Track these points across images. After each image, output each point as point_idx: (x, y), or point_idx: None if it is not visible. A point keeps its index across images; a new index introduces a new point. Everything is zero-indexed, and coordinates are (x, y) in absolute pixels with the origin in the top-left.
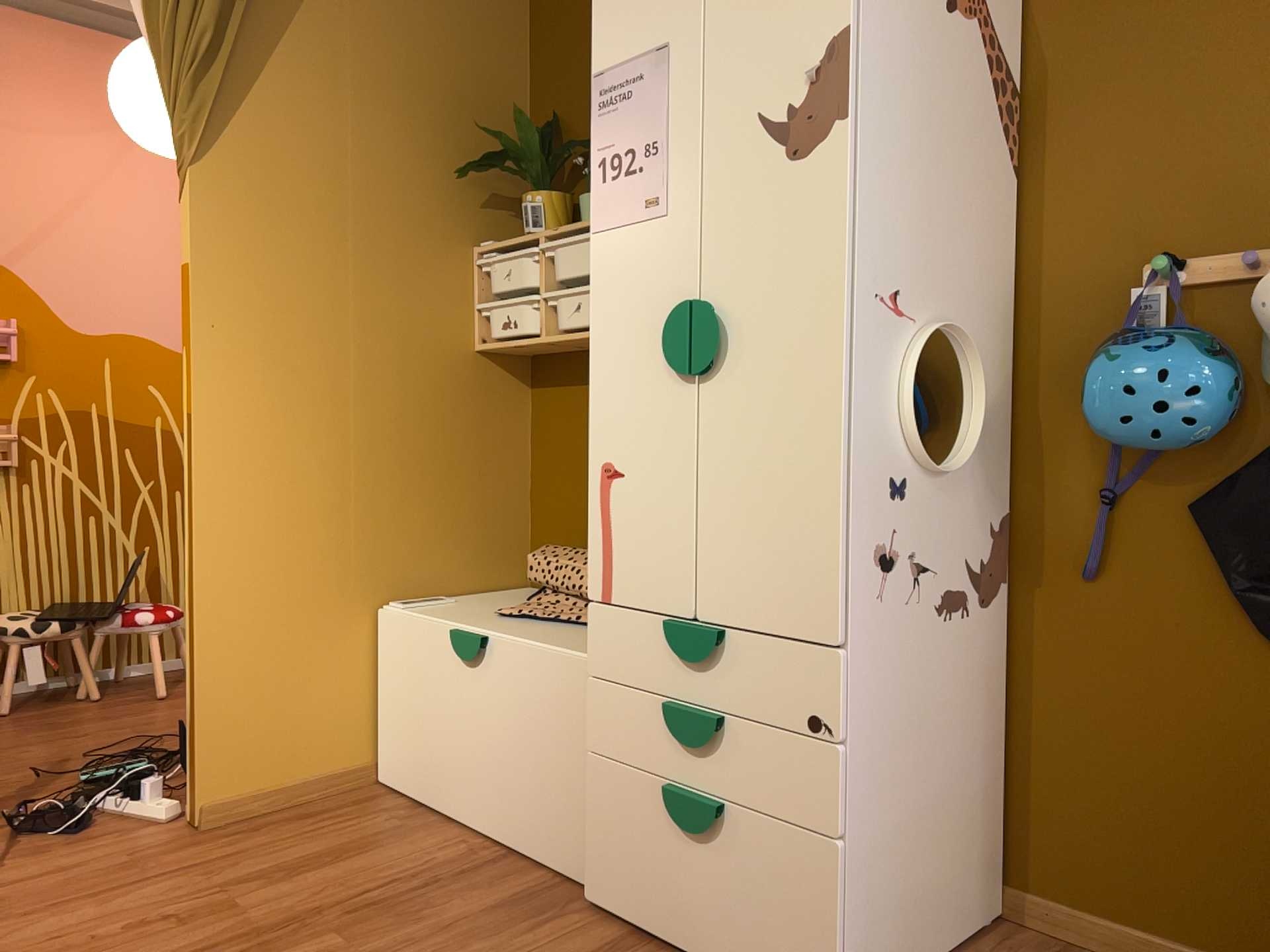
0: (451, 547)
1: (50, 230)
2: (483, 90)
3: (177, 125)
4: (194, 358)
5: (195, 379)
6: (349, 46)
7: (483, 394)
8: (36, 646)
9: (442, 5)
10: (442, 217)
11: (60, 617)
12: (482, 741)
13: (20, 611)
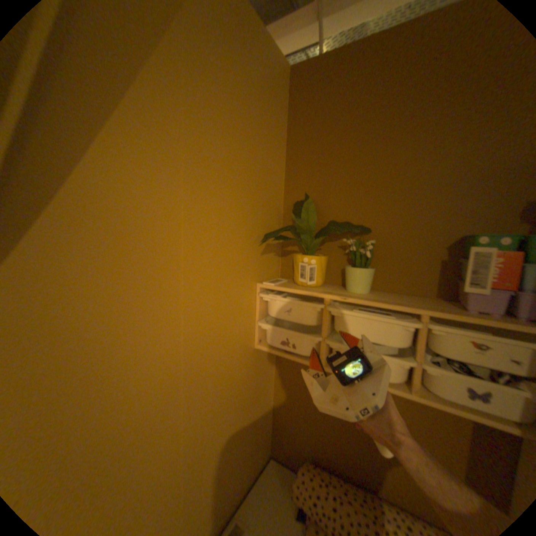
0: (240, 474)
1: None
2: (265, 172)
3: None
4: None
5: None
6: (182, 129)
7: (258, 370)
8: None
9: (247, 105)
10: (242, 268)
11: None
12: None
13: None
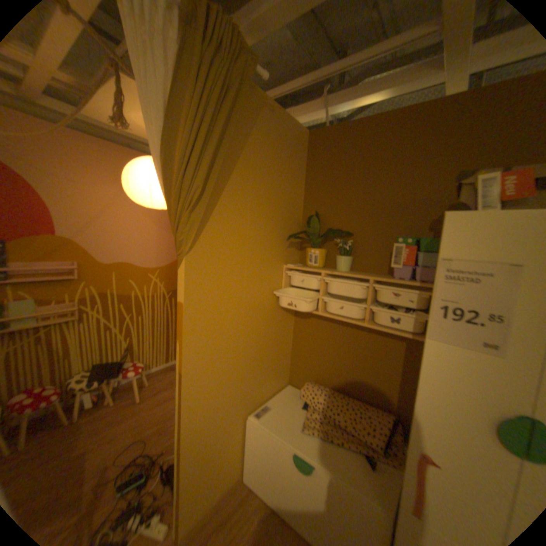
0: (269, 381)
1: (88, 223)
2: (290, 199)
3: (176, 232)
4: (183, 347)
5: (183, 357)
6: (249, 185)
7: (282, 320)
8: (88, 393)
9: (281, 163)
10: (275, 255)
11: (97, 379)
12: (308, 504)
13: (79, 374)
